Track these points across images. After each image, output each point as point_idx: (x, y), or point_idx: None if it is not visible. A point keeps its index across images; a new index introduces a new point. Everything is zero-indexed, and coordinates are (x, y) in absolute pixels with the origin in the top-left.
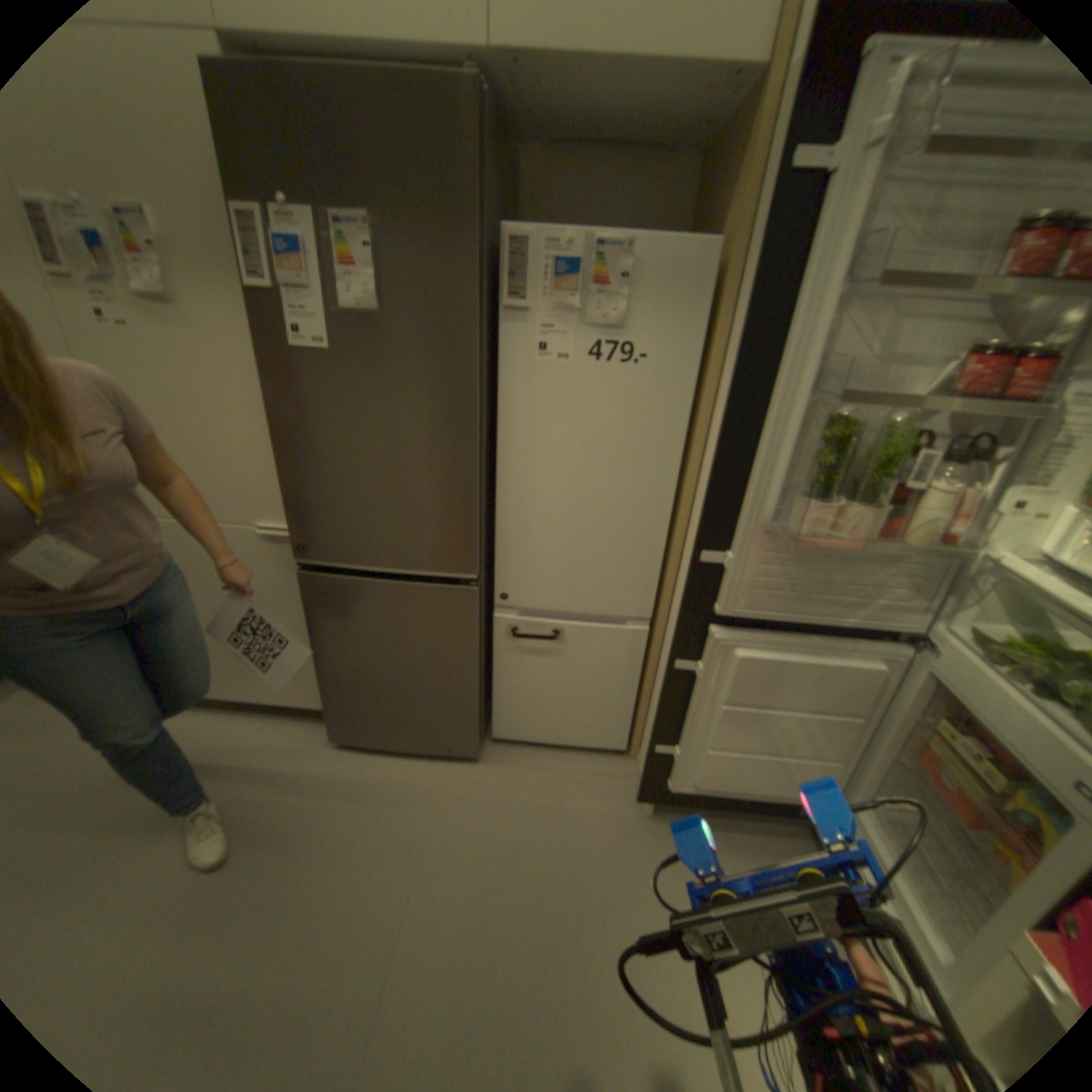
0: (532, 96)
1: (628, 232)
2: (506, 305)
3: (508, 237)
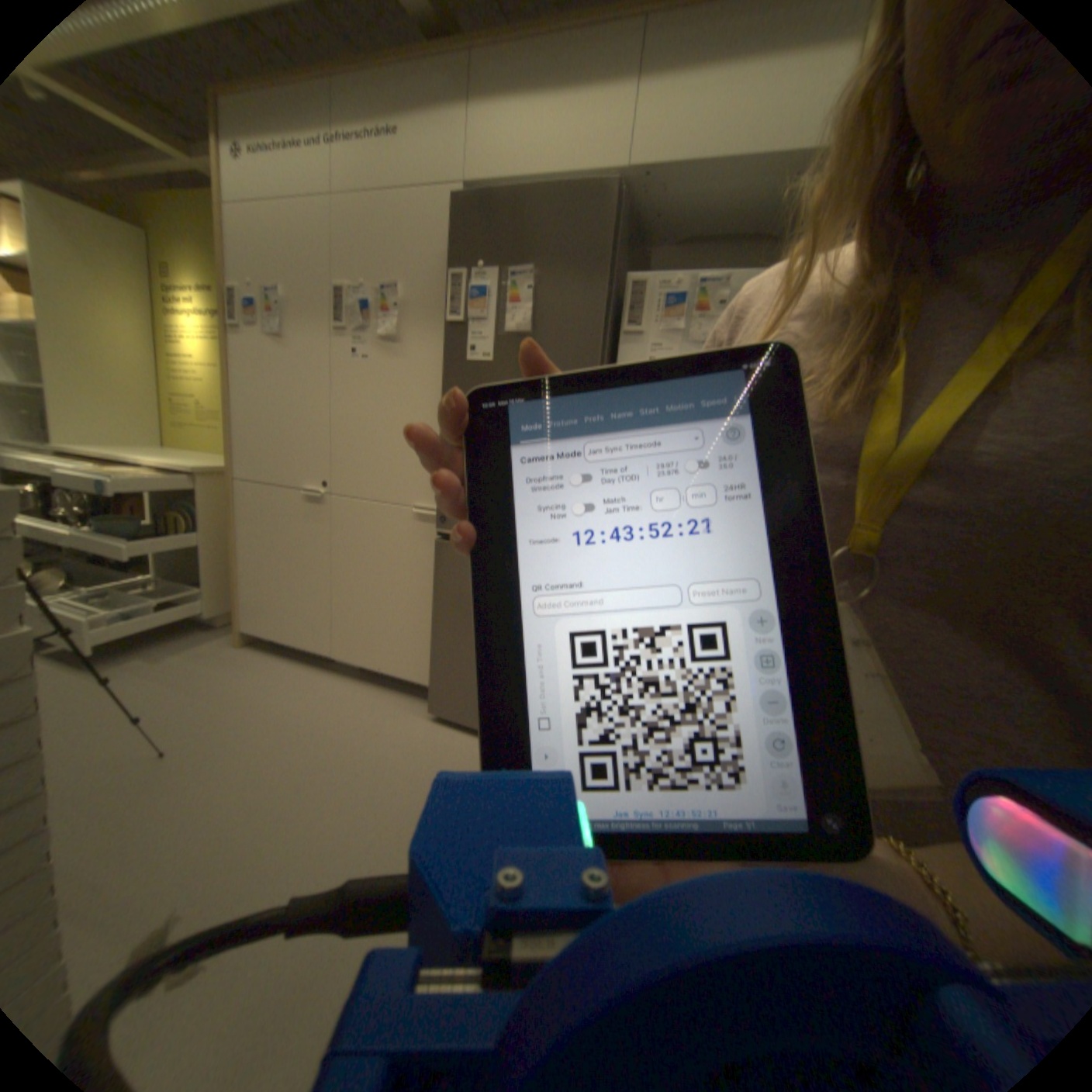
0: (661, 200)
1: (727, 270)
2: (626, 330)
3: (631, 281)
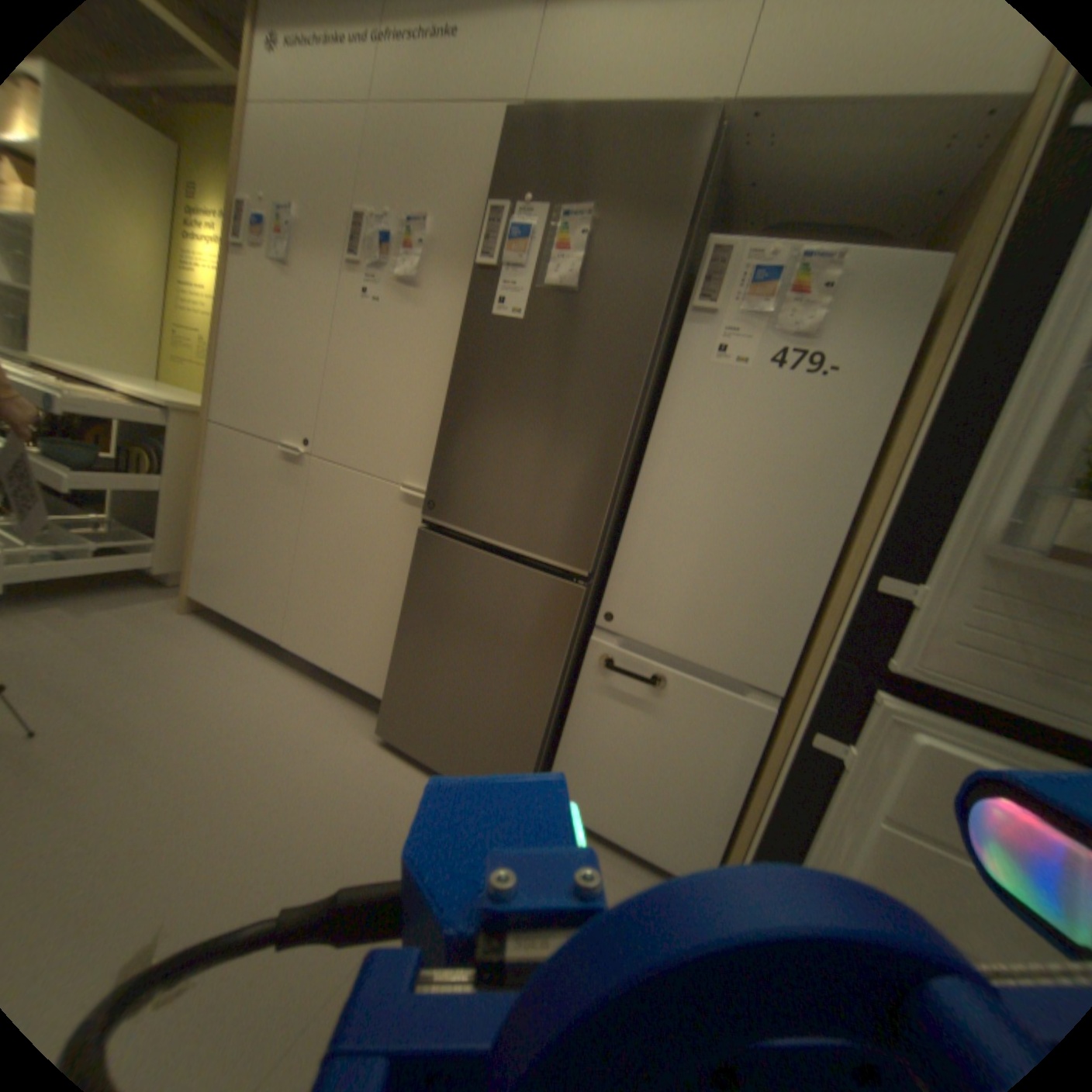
0: (762, 162)
1: (843, 246)
2: (696, 308)
3: (714, 247)
